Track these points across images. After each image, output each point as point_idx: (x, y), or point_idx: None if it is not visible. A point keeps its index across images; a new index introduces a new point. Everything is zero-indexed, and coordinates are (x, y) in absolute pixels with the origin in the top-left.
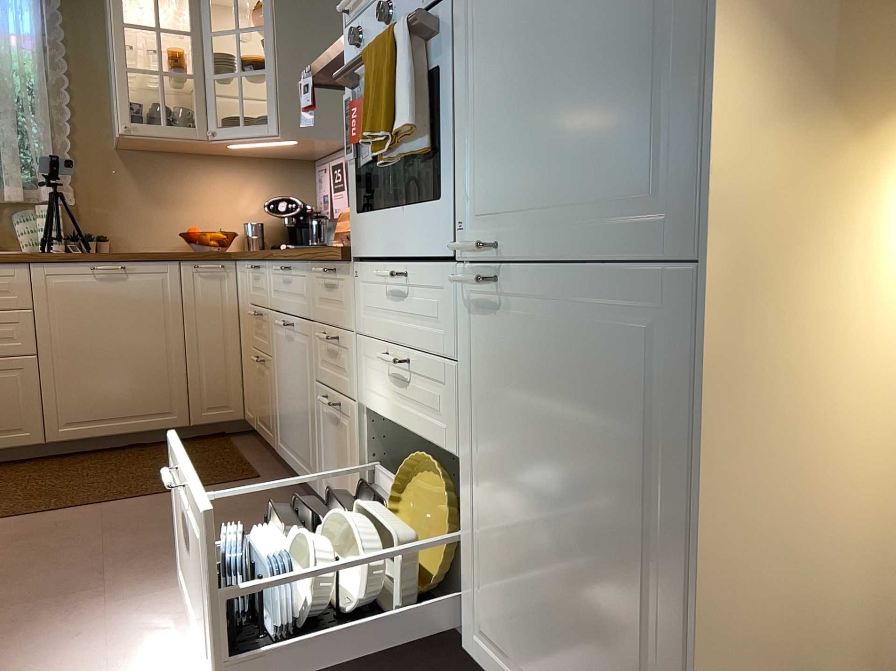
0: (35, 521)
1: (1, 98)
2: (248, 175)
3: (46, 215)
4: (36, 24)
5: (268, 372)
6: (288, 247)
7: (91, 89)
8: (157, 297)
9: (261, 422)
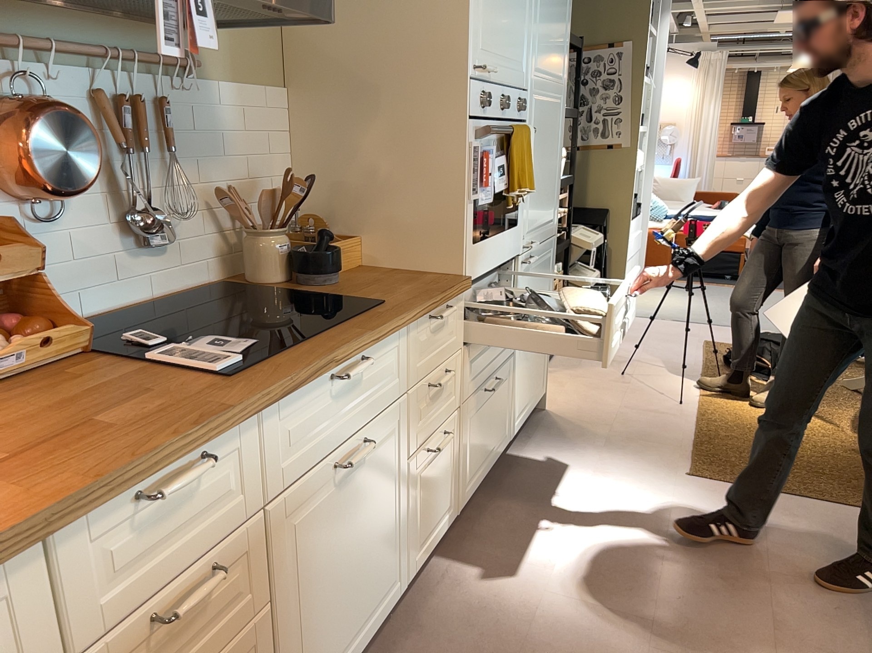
0: None
1: None
2: None
3: None
4: None
5: None
6: None
7: None
8: None
9: None
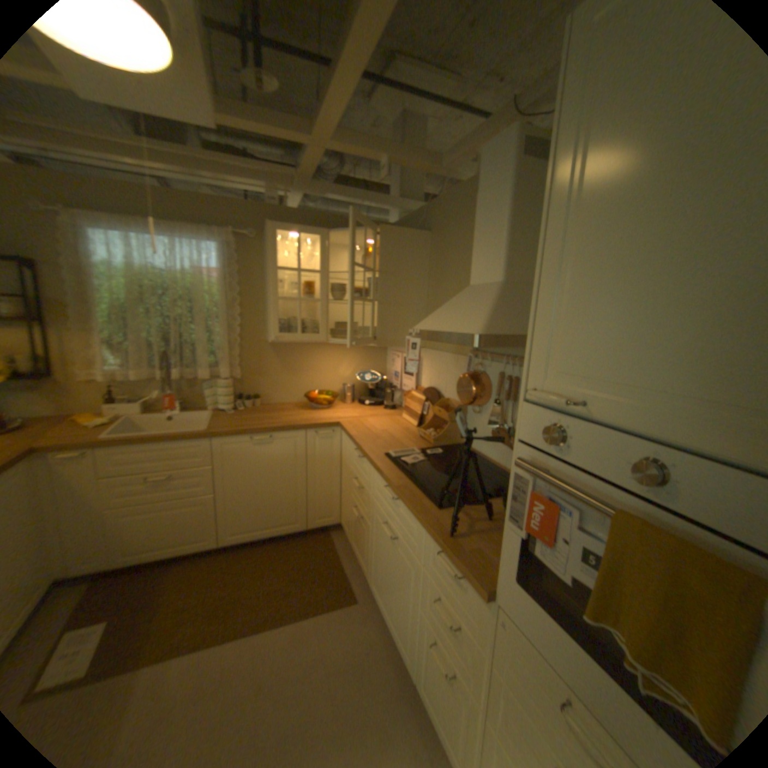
0: (207, 660)
1: (198, 312)
2: (347, 353)
3: (224, 387)
4: (221, 263)
5: (366, 529)
6: (371, 404)
7: (254, 302)
8: (291, 454)
9: (355, 546)
